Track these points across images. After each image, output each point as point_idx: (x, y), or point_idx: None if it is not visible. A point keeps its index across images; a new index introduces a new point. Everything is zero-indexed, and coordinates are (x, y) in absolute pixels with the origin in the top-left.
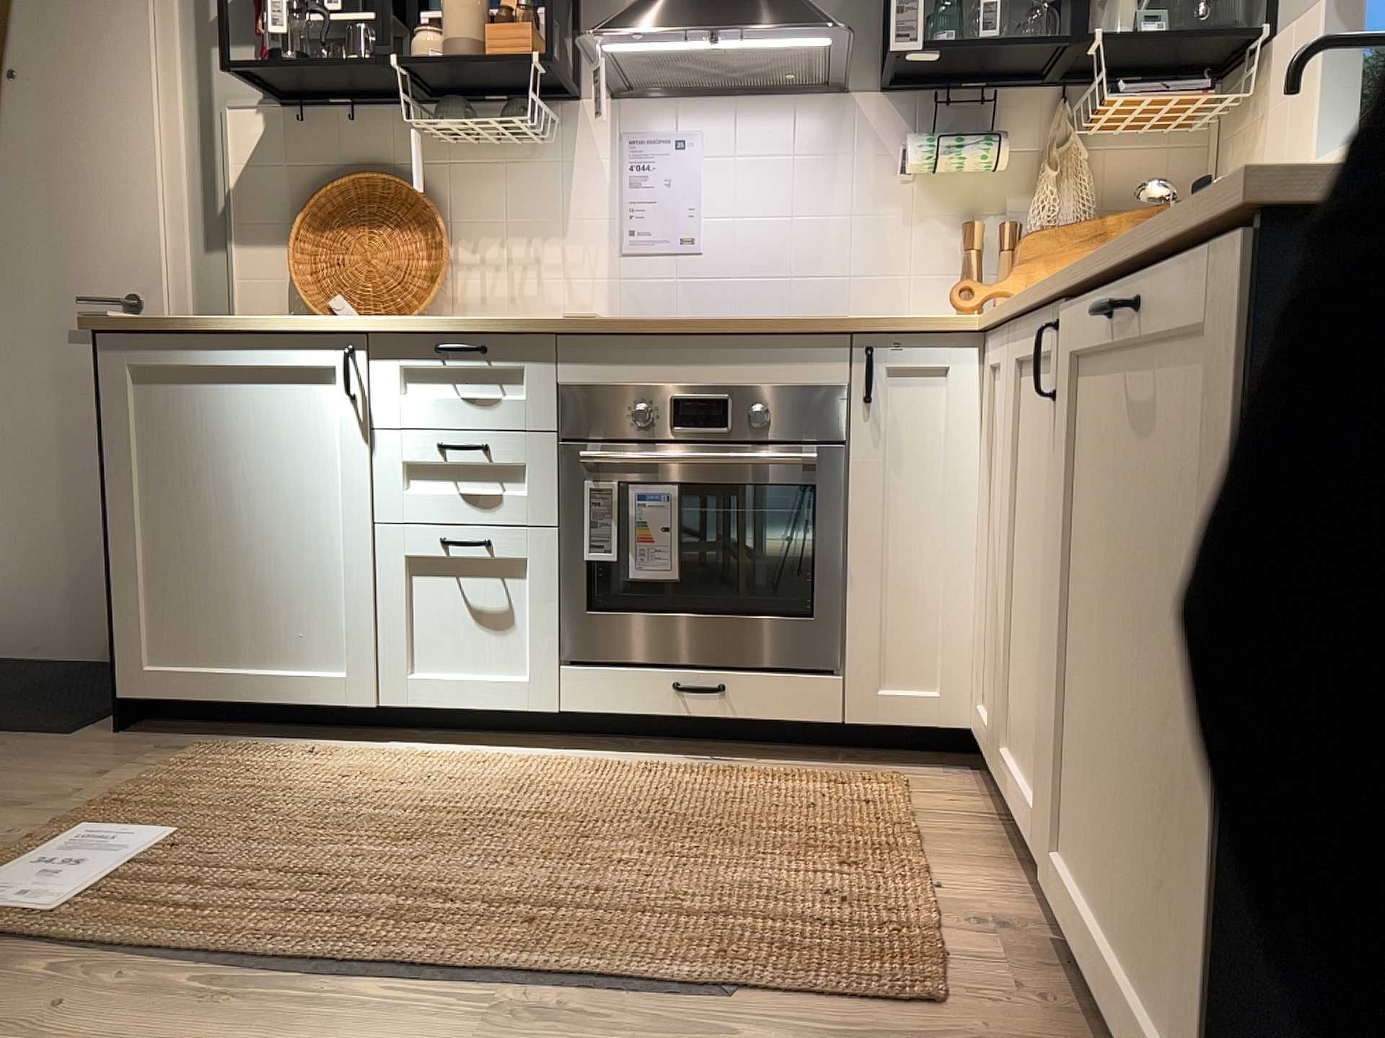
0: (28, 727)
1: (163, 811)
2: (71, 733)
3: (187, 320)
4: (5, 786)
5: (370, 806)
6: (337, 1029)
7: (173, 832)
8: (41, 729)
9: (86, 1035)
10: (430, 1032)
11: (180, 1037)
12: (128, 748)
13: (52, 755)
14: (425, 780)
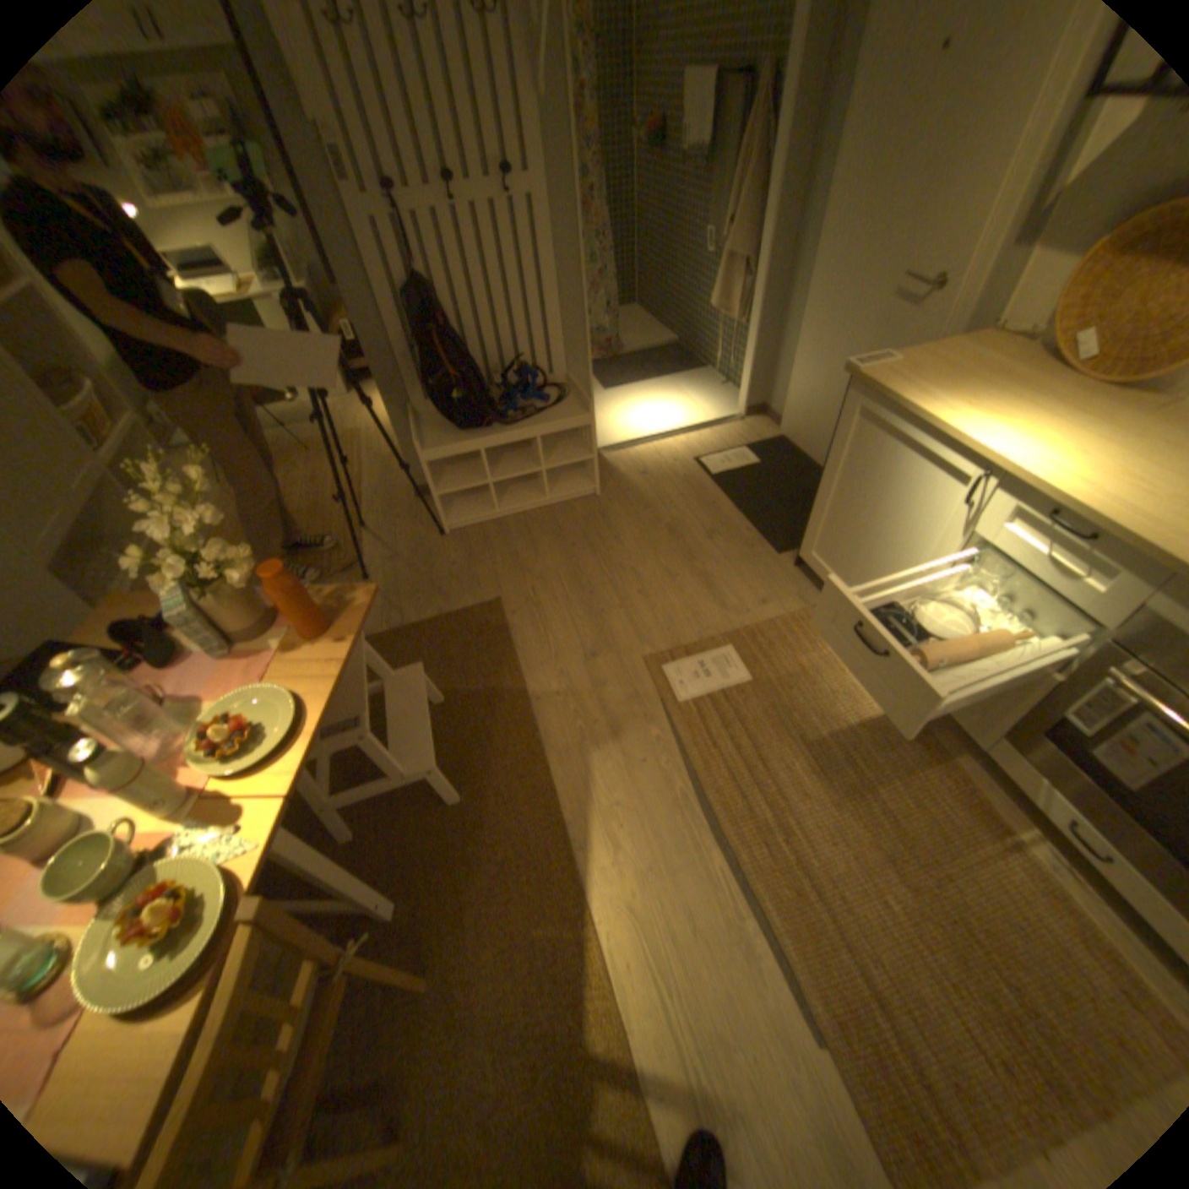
0: (770, 535)
1: (758, 654)
2: (781, 552)
3: (906, 383)
4: (732, 583)
5: (831, 725)
6: (696, 860)
7: (749, 675)
8: (773, 541)
9: (645, 778)
10: (716, 899)
11: (661, 808)
12: (790, 582)
13: (763, 567)
14: (876, 725)
